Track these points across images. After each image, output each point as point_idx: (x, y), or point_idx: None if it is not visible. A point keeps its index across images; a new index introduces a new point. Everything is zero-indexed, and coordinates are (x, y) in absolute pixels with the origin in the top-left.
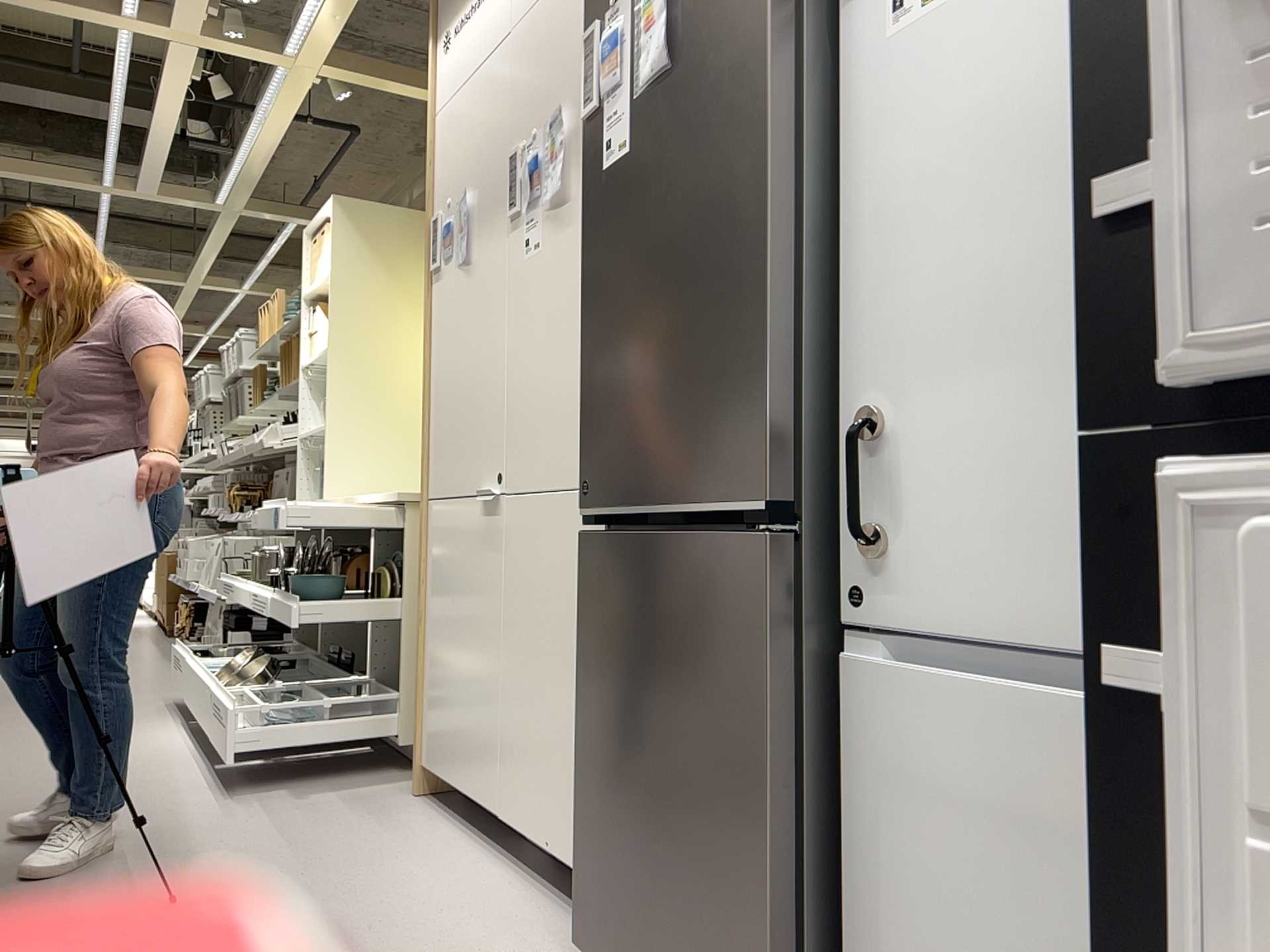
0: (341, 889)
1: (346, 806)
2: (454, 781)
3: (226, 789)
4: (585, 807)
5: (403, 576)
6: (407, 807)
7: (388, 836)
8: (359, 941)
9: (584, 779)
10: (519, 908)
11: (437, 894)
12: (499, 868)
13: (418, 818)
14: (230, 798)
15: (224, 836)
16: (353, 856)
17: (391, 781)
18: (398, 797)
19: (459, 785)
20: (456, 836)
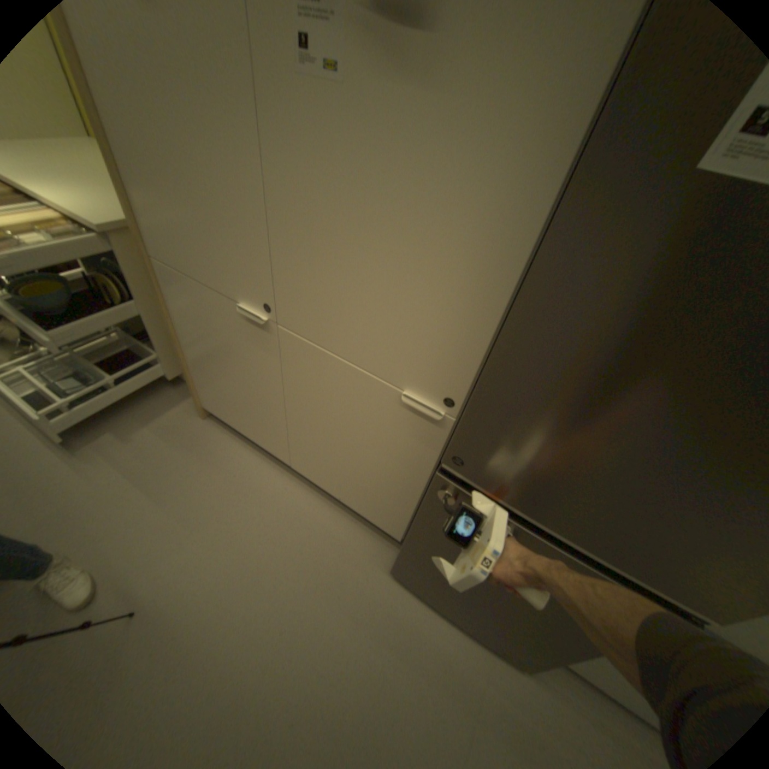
0: (228, 544)
1: (166, 443)
2: (242, 431)
3: (60, 442)
4: (409, 550)
5: (126, 280)
6: (206, 432)
7: (216, 471)
8: (274, 597)
9: (412, 546)
10: (332, 526)
11: (284, 529)
12: (299, 487)
13: (220, 444)
14: (72, 455)
15: (105, 508)
16: (210, 503)
17: (175, 402)
18: (192, 421)
19: (247, 435)
20: (255, 460)
